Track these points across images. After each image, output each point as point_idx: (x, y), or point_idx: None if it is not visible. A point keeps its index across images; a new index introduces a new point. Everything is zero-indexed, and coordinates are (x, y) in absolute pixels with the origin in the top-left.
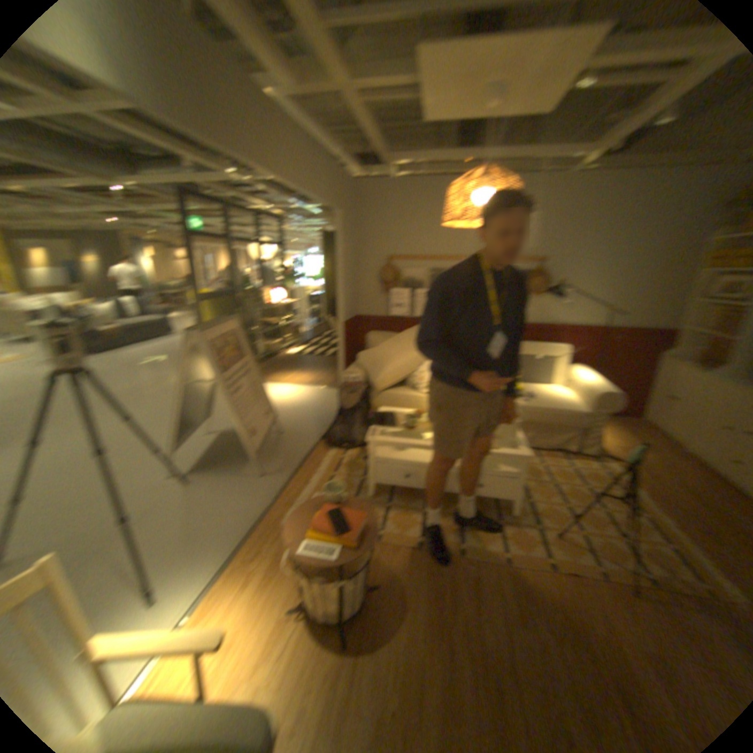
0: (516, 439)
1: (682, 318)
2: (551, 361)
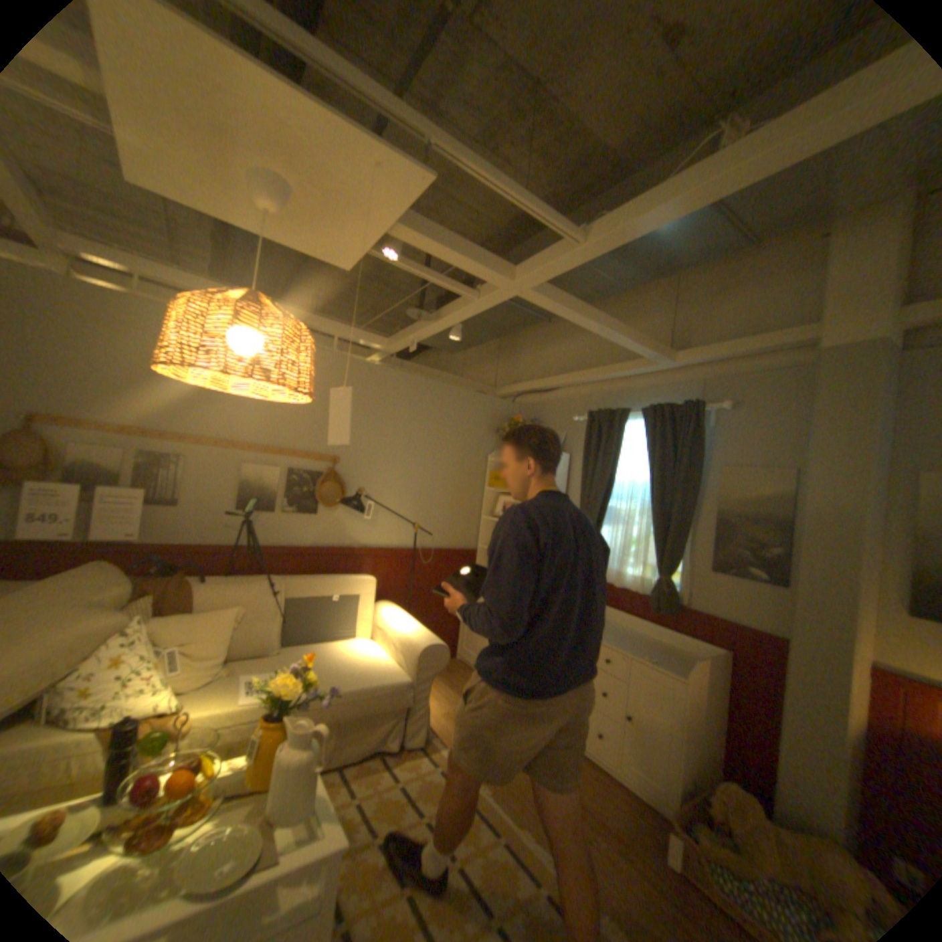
0: (315, 801)
1: (477, 536)
2: (355, 604)
